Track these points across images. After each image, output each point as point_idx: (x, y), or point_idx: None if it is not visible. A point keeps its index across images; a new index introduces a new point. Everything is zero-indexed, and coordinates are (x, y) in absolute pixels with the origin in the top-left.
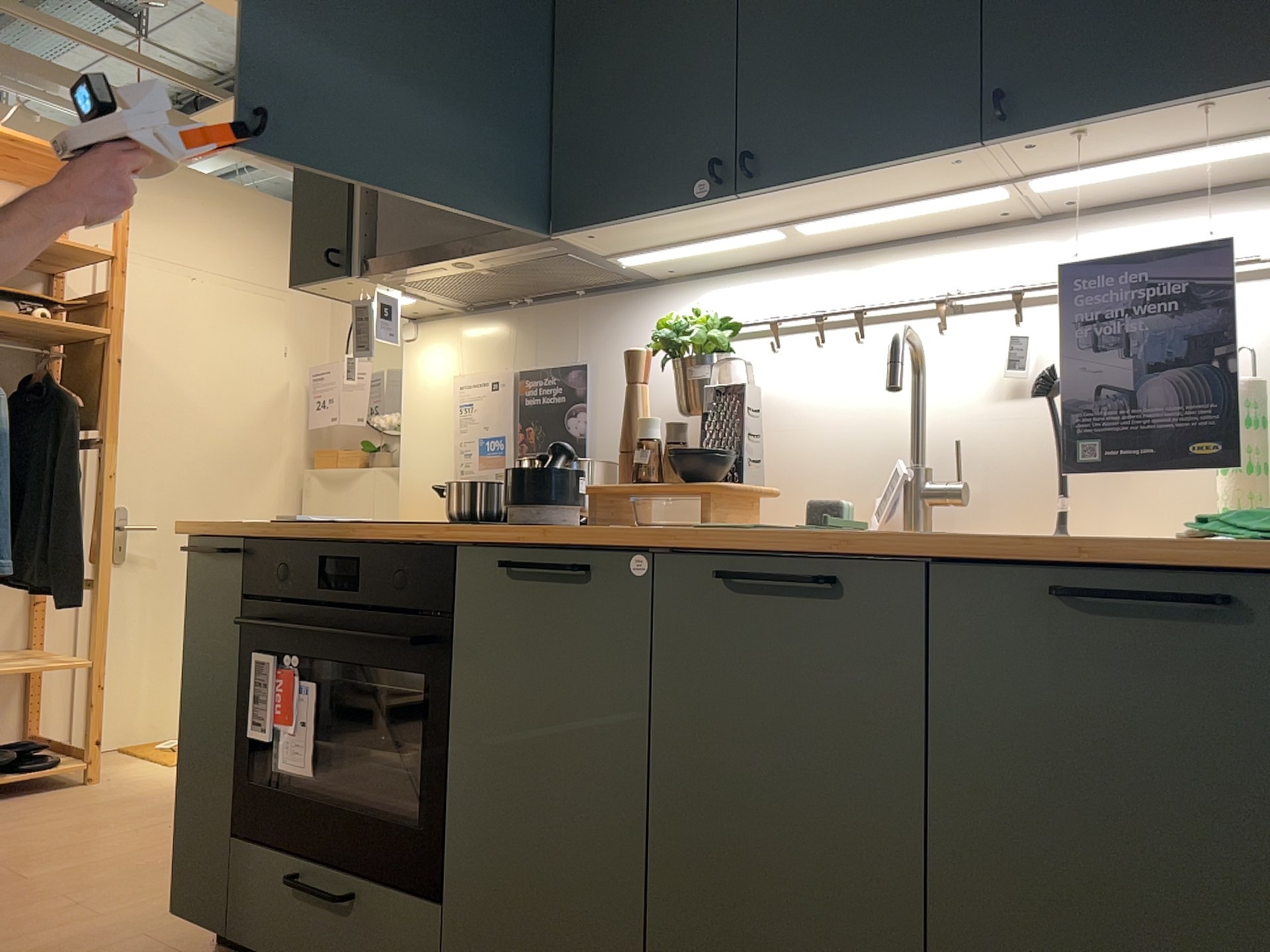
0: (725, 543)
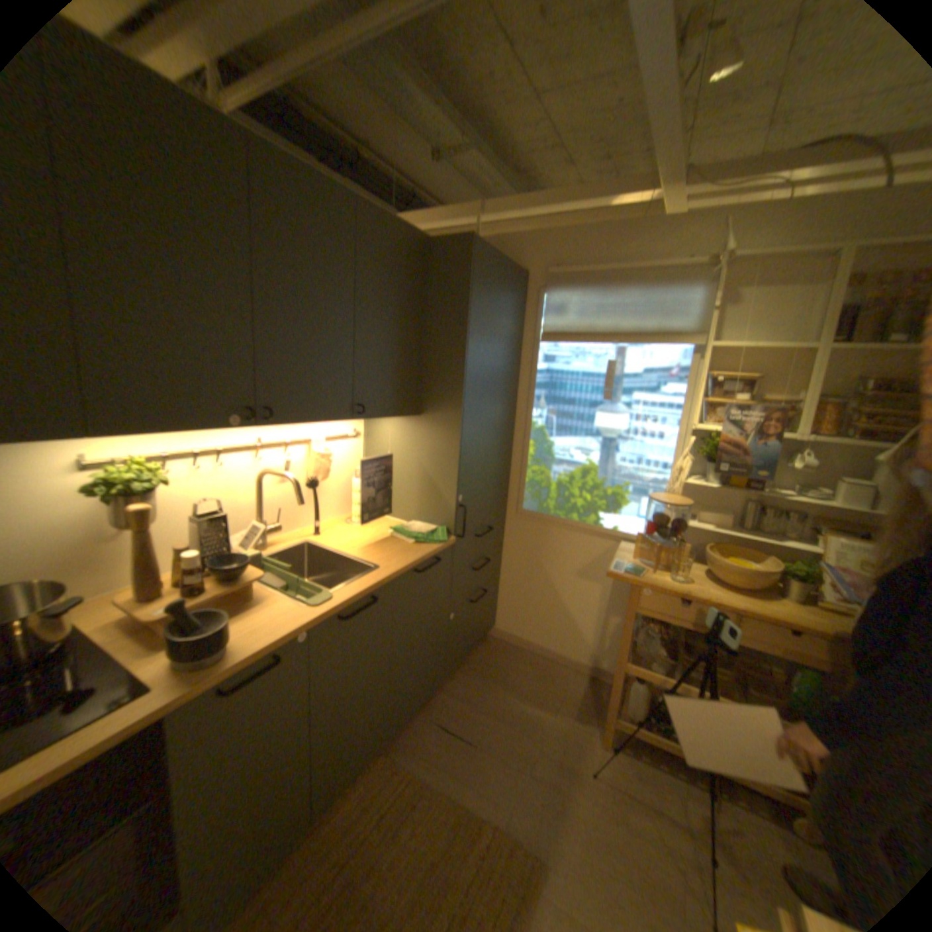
0: (343, 607)
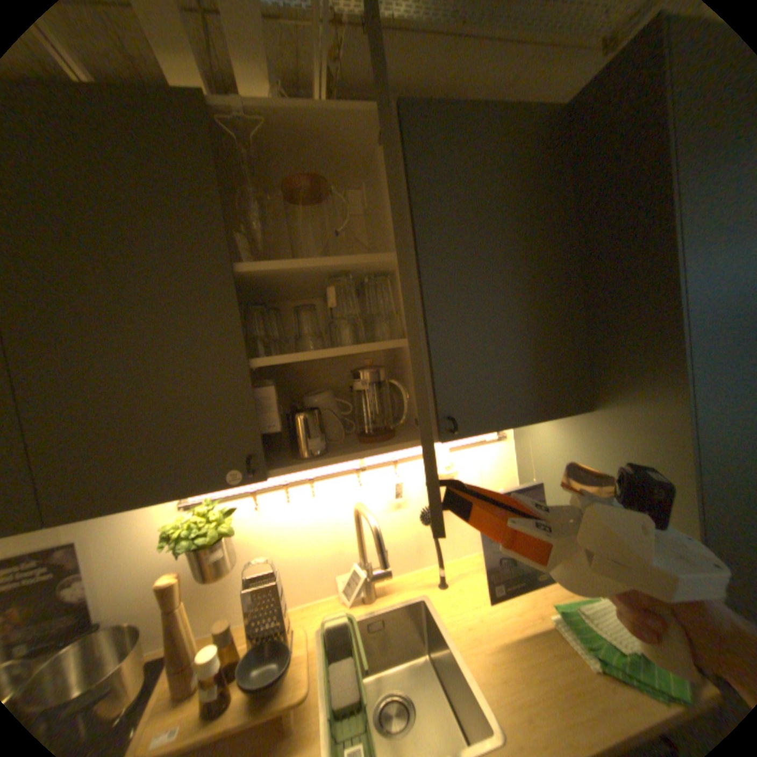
0: None
